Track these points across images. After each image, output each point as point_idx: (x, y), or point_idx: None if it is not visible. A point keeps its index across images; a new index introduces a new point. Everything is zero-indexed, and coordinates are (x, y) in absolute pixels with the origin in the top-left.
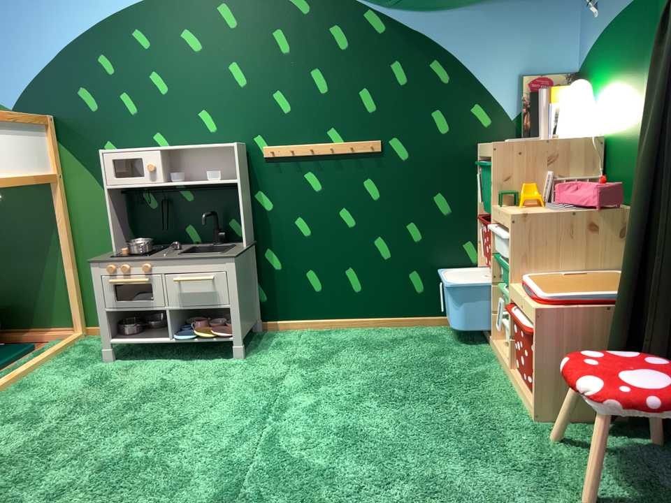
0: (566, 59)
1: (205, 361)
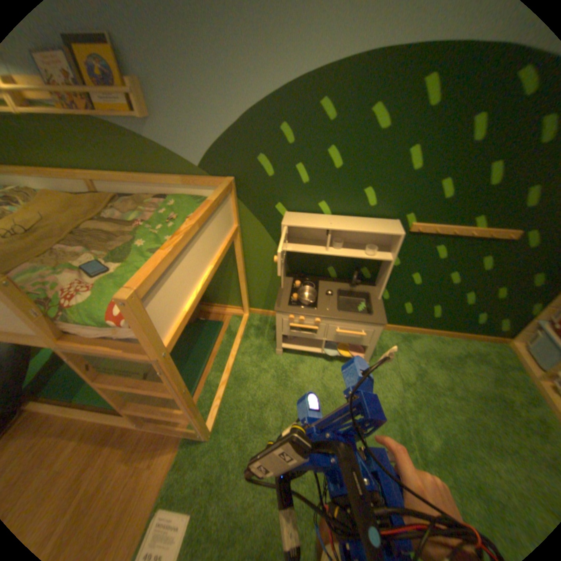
0: None
1: (340, 363)
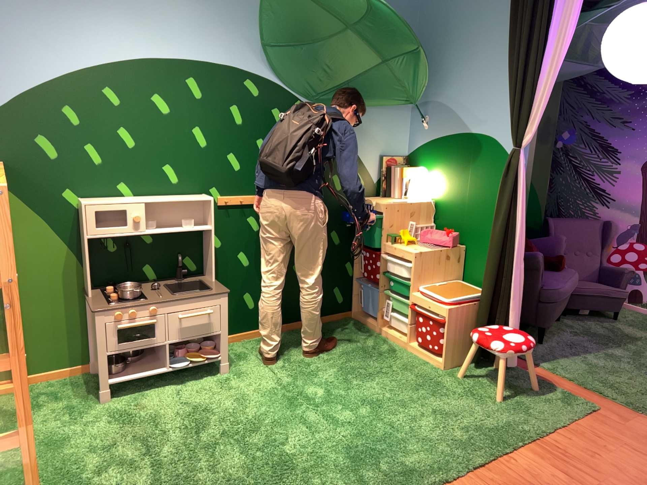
0: (401, 149)
1: (199, 378)
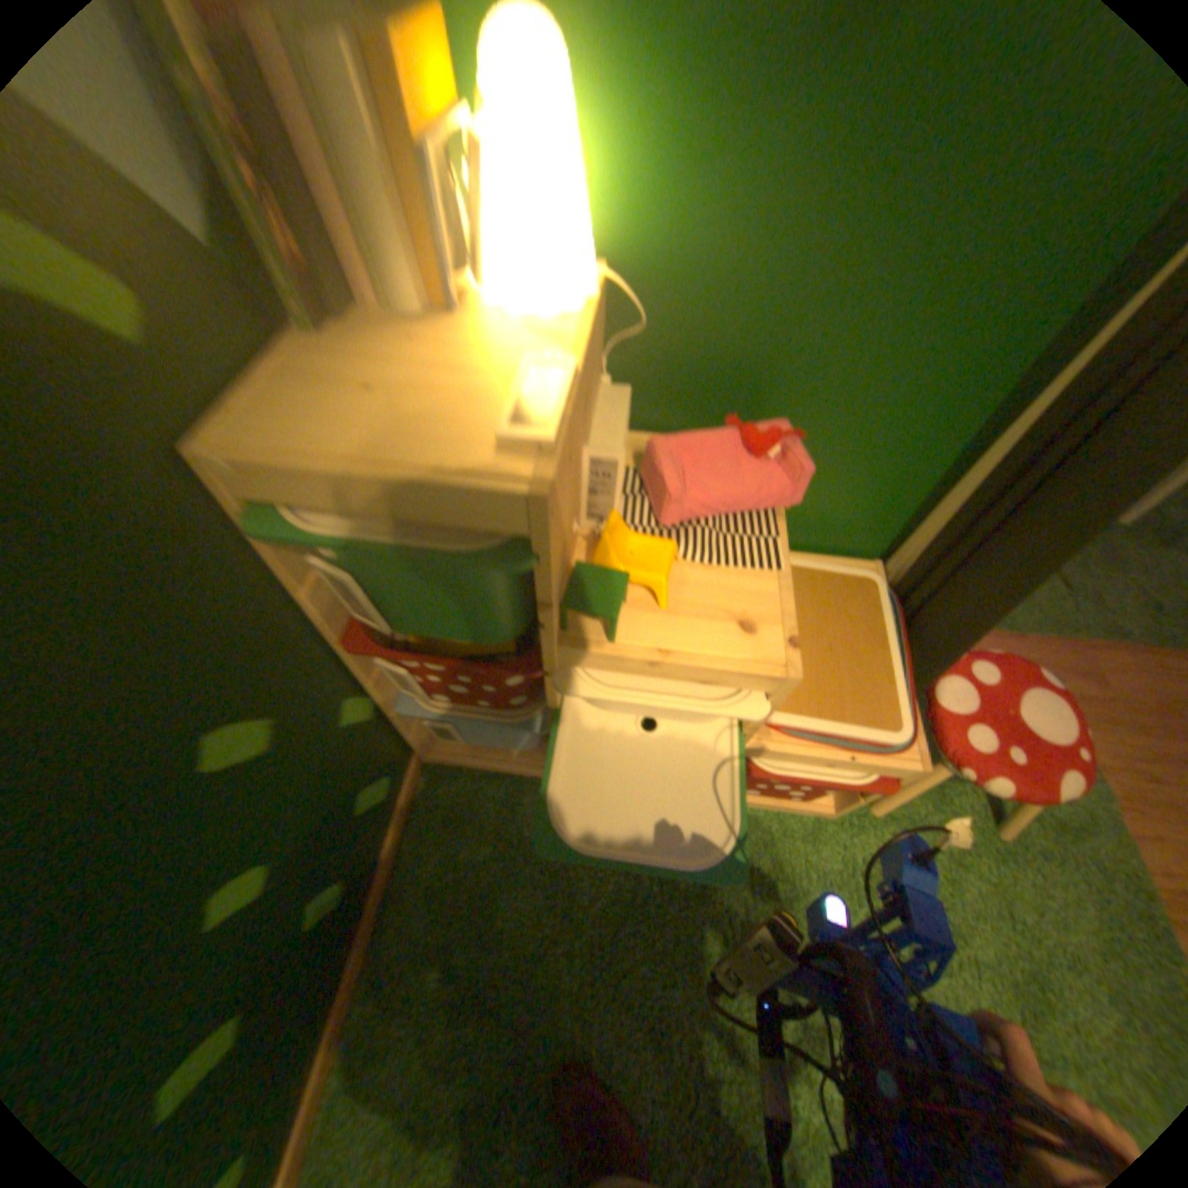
0: None
1: None
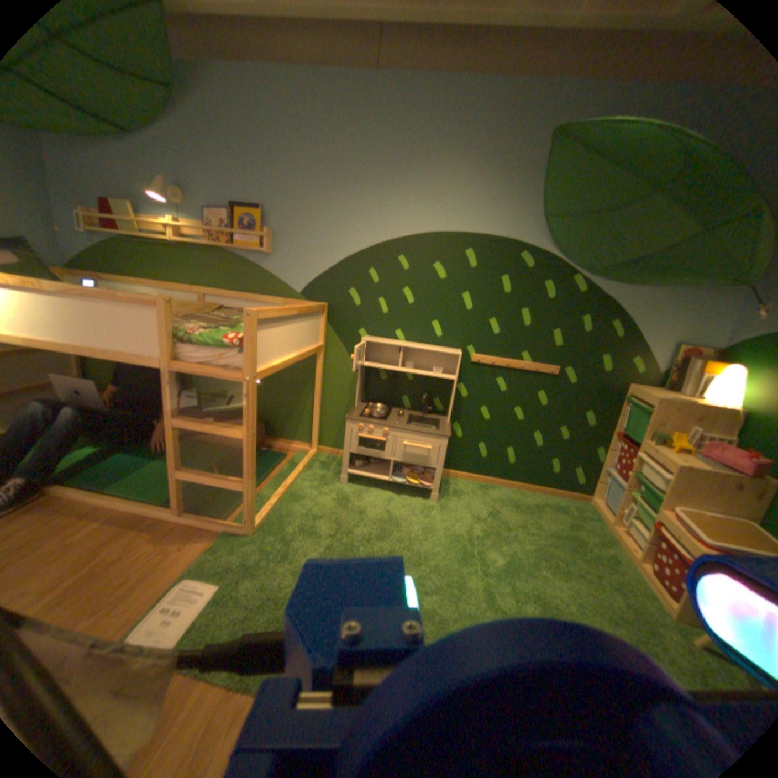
0: (715, 337)
1: (408, 495)
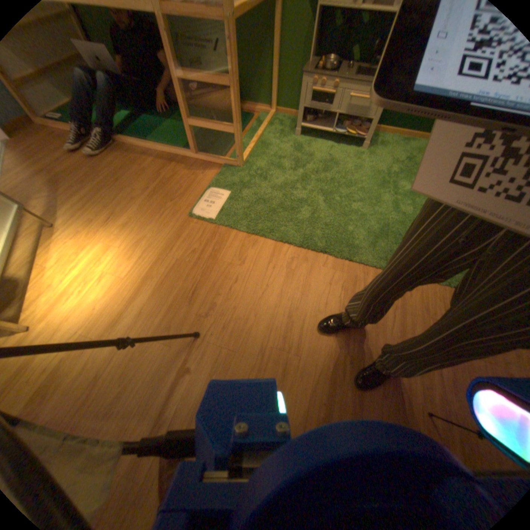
0: None
1: (345, 145)
